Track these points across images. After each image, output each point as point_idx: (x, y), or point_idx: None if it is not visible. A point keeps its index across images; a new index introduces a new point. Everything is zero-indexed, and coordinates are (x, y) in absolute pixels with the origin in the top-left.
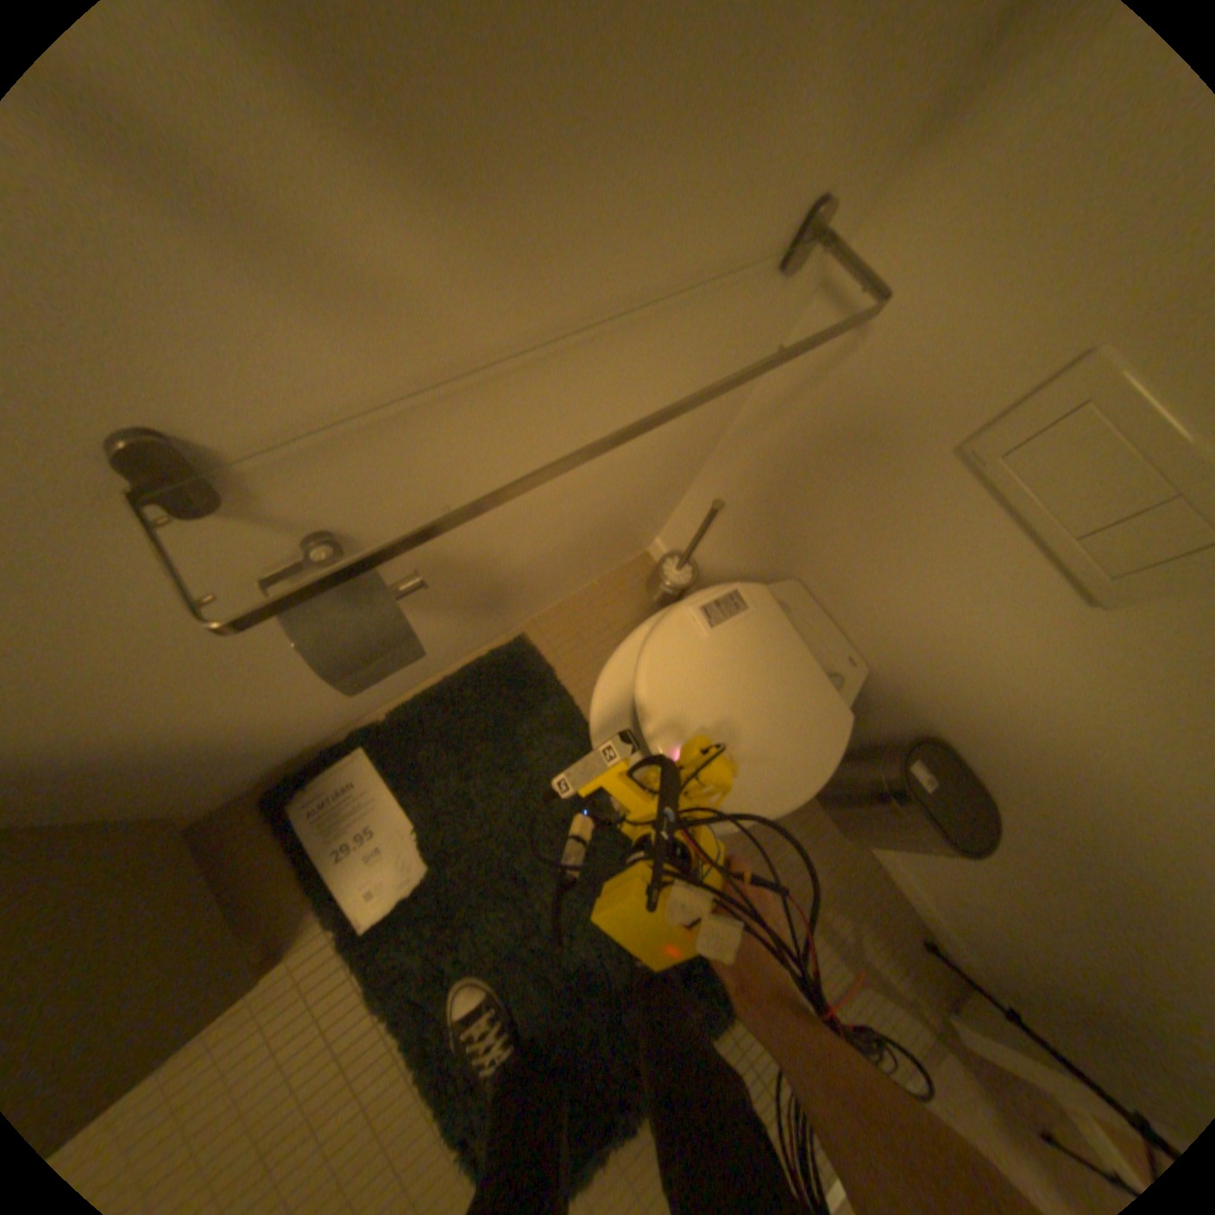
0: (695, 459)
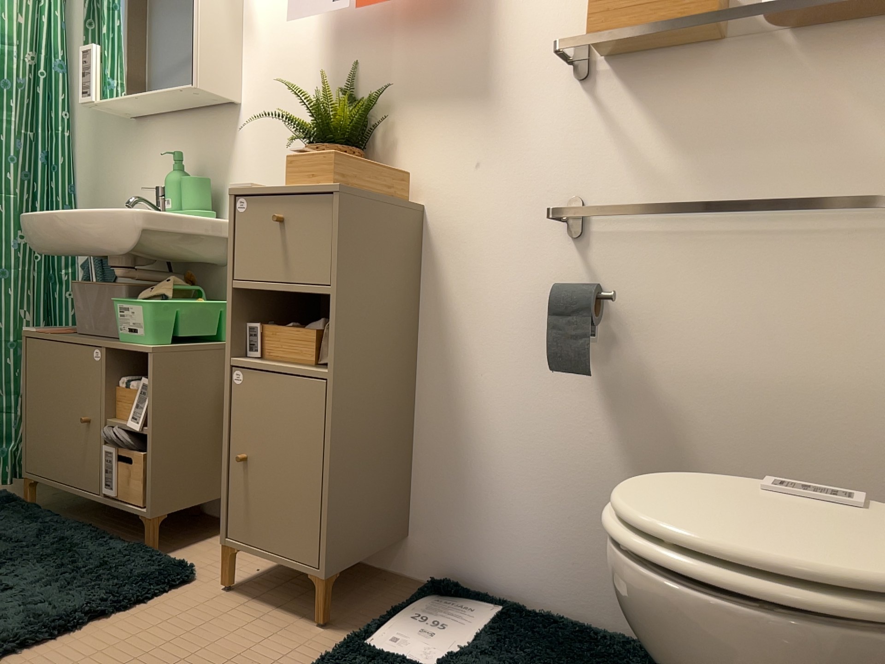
0: None
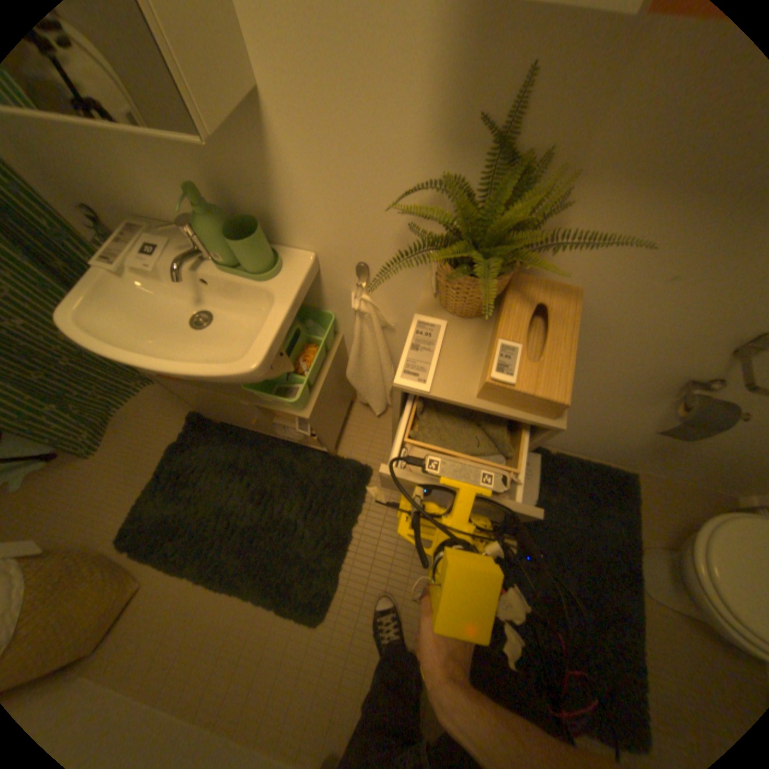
0: None
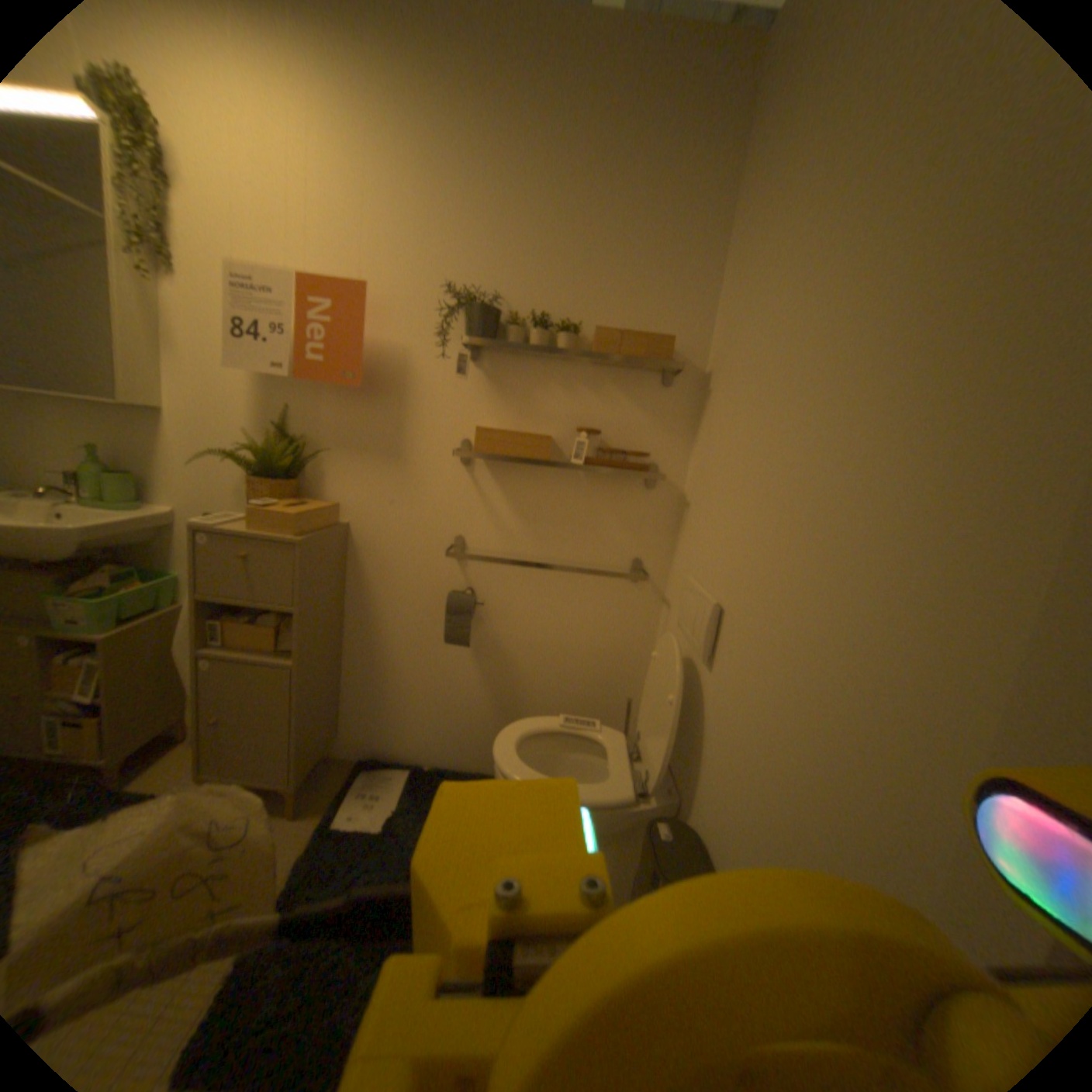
0: (636, 689)
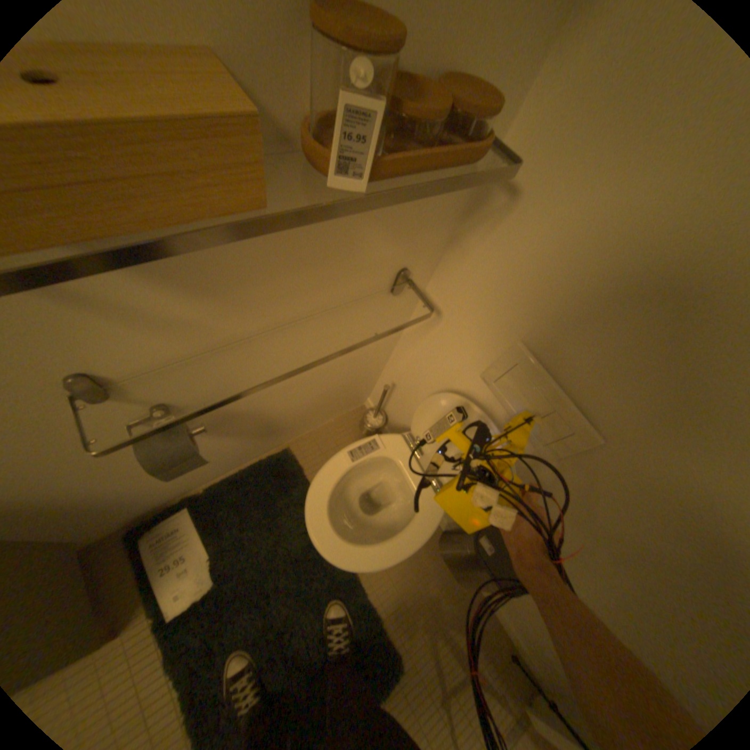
0: (378, 363)
